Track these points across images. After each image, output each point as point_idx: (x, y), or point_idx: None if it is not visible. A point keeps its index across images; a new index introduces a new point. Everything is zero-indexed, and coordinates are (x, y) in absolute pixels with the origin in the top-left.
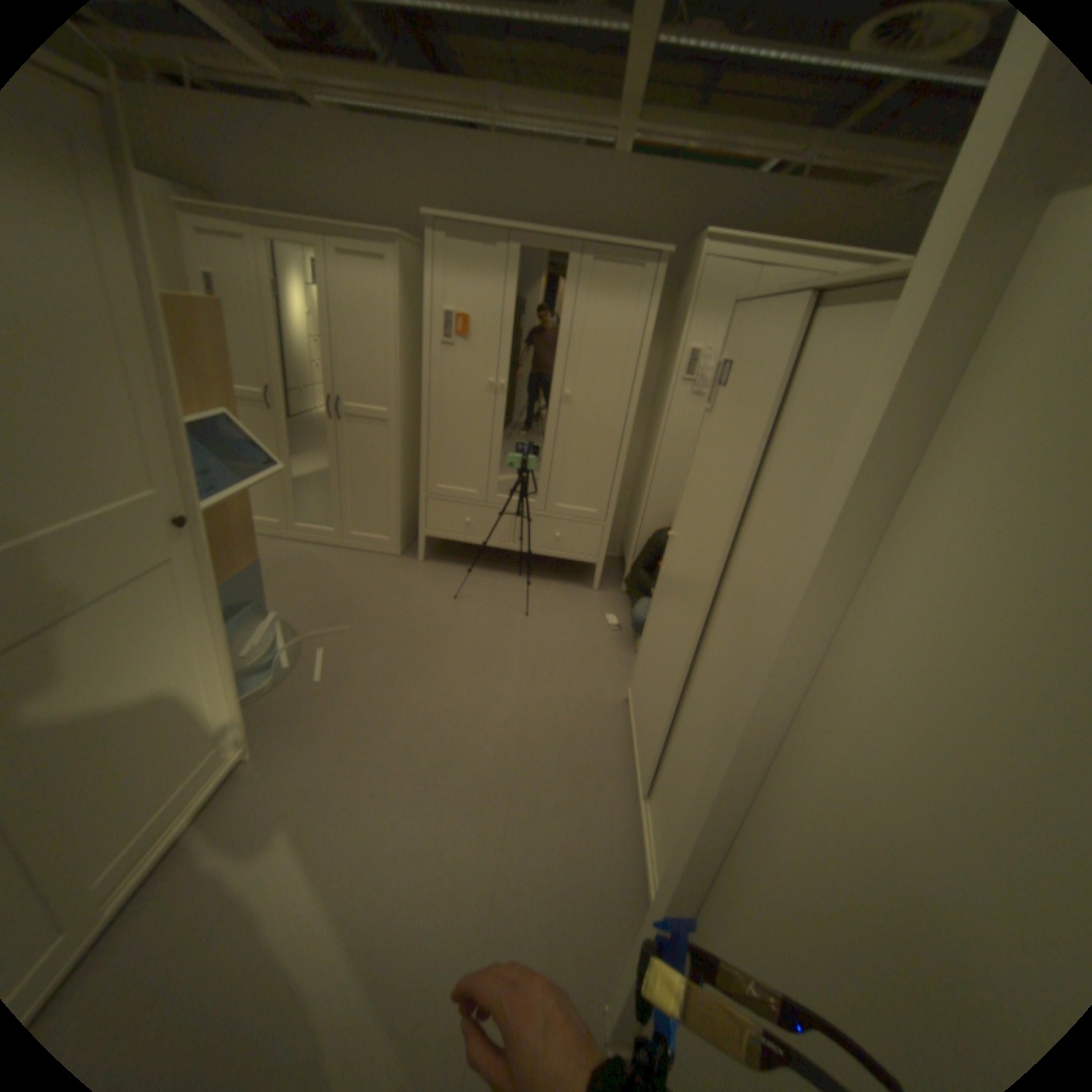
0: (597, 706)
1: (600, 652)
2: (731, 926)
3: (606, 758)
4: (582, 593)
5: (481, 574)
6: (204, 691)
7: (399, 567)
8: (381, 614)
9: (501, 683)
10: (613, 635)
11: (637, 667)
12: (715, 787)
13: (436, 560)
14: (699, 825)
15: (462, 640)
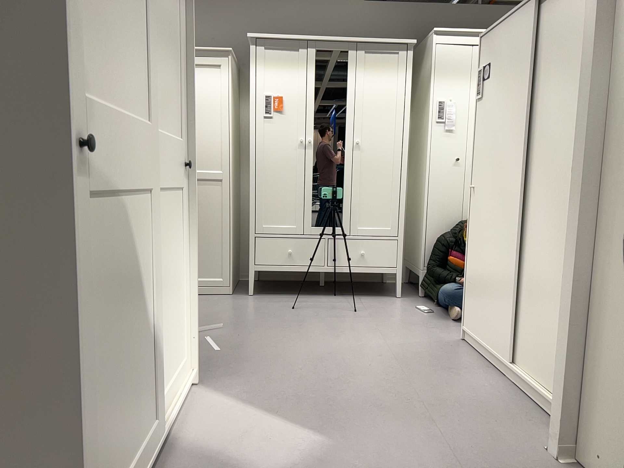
0: (443, 344)
1: (426, 322)
2: (618, 248)
3: (468, 364)
4: (390, 299)
5: (303, 297)
6: (183, 304)
7: (235, 299)
8: (239, 320)
9: (361, 341)
10: (430, 314)
11: (468, 301)
12: (584, 179)
13: (261, 293)
14: (581, 211)
15: (315, 326)
